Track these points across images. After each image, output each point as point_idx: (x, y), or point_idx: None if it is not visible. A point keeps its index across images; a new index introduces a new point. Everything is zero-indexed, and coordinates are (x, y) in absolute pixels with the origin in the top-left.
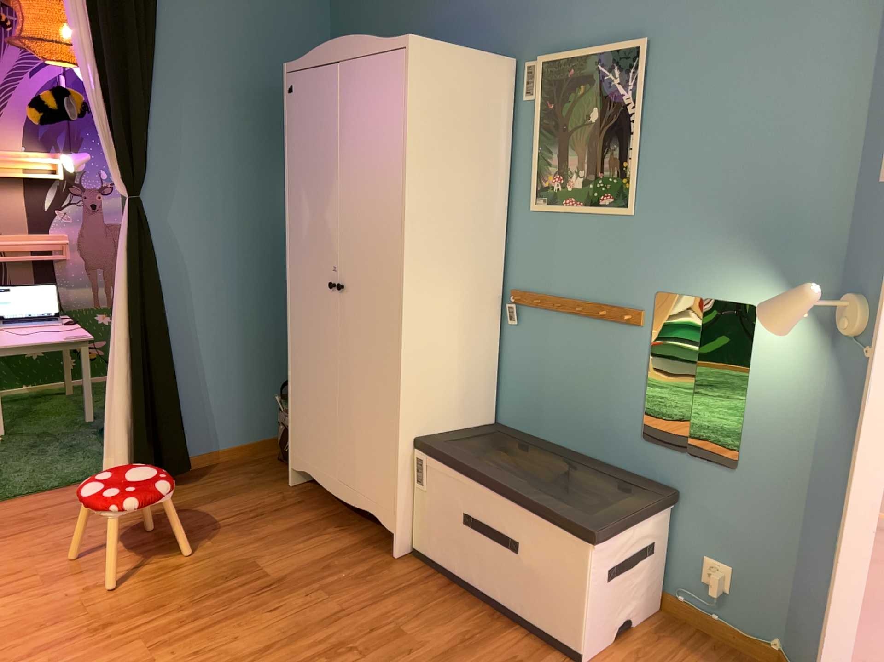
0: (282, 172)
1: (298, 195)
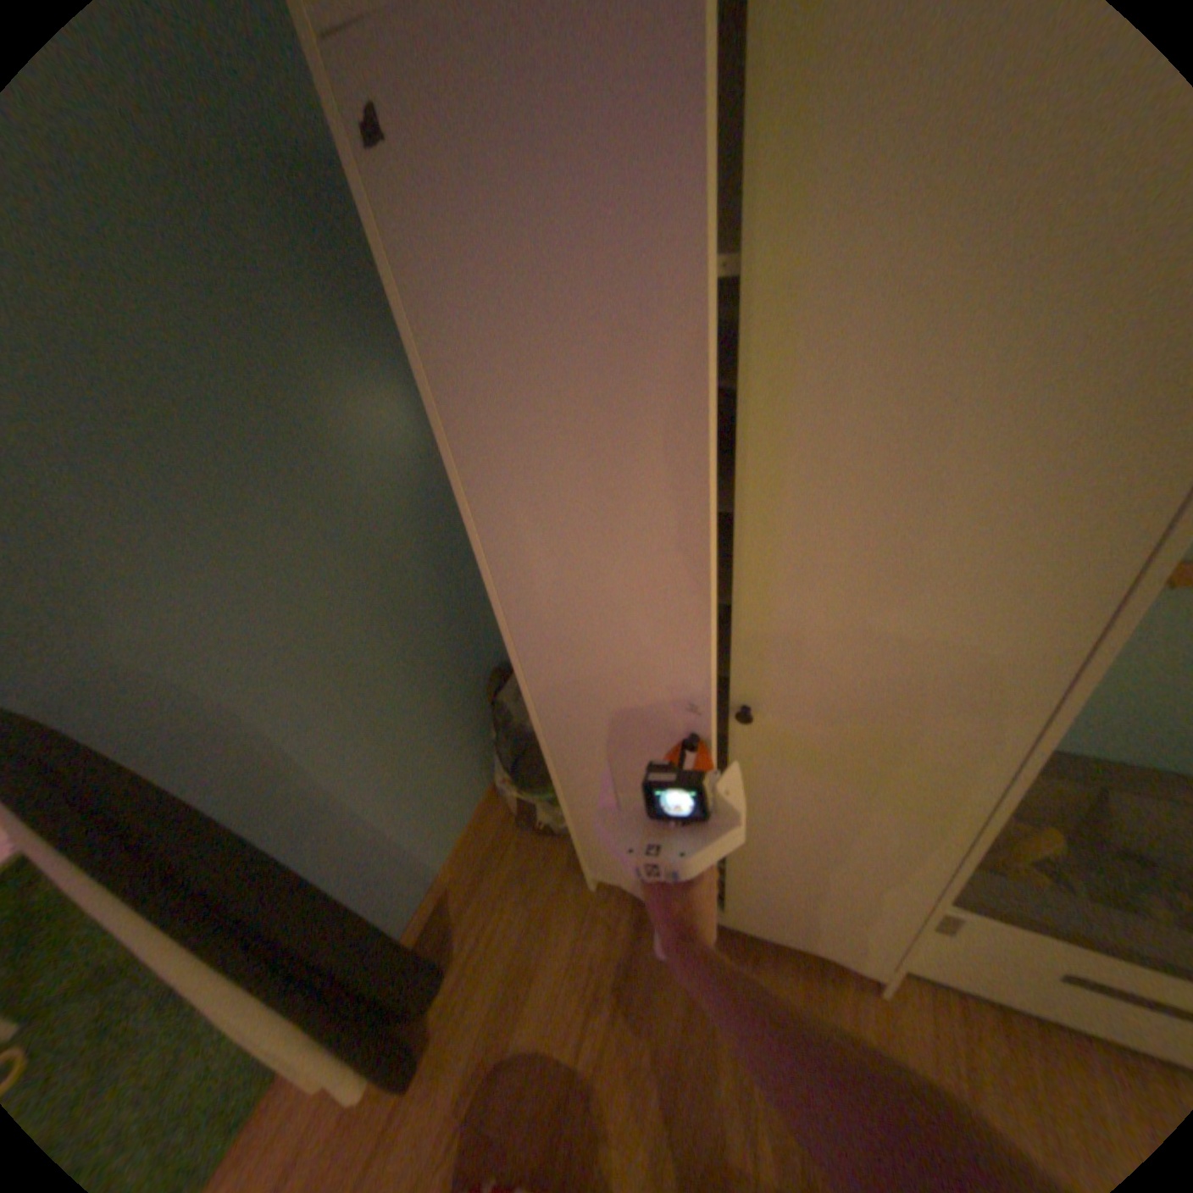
0: (325, 389)
1: (524, 507)
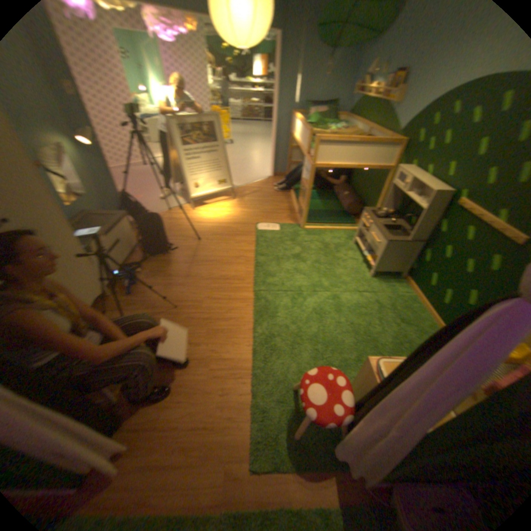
0: None
1: None
